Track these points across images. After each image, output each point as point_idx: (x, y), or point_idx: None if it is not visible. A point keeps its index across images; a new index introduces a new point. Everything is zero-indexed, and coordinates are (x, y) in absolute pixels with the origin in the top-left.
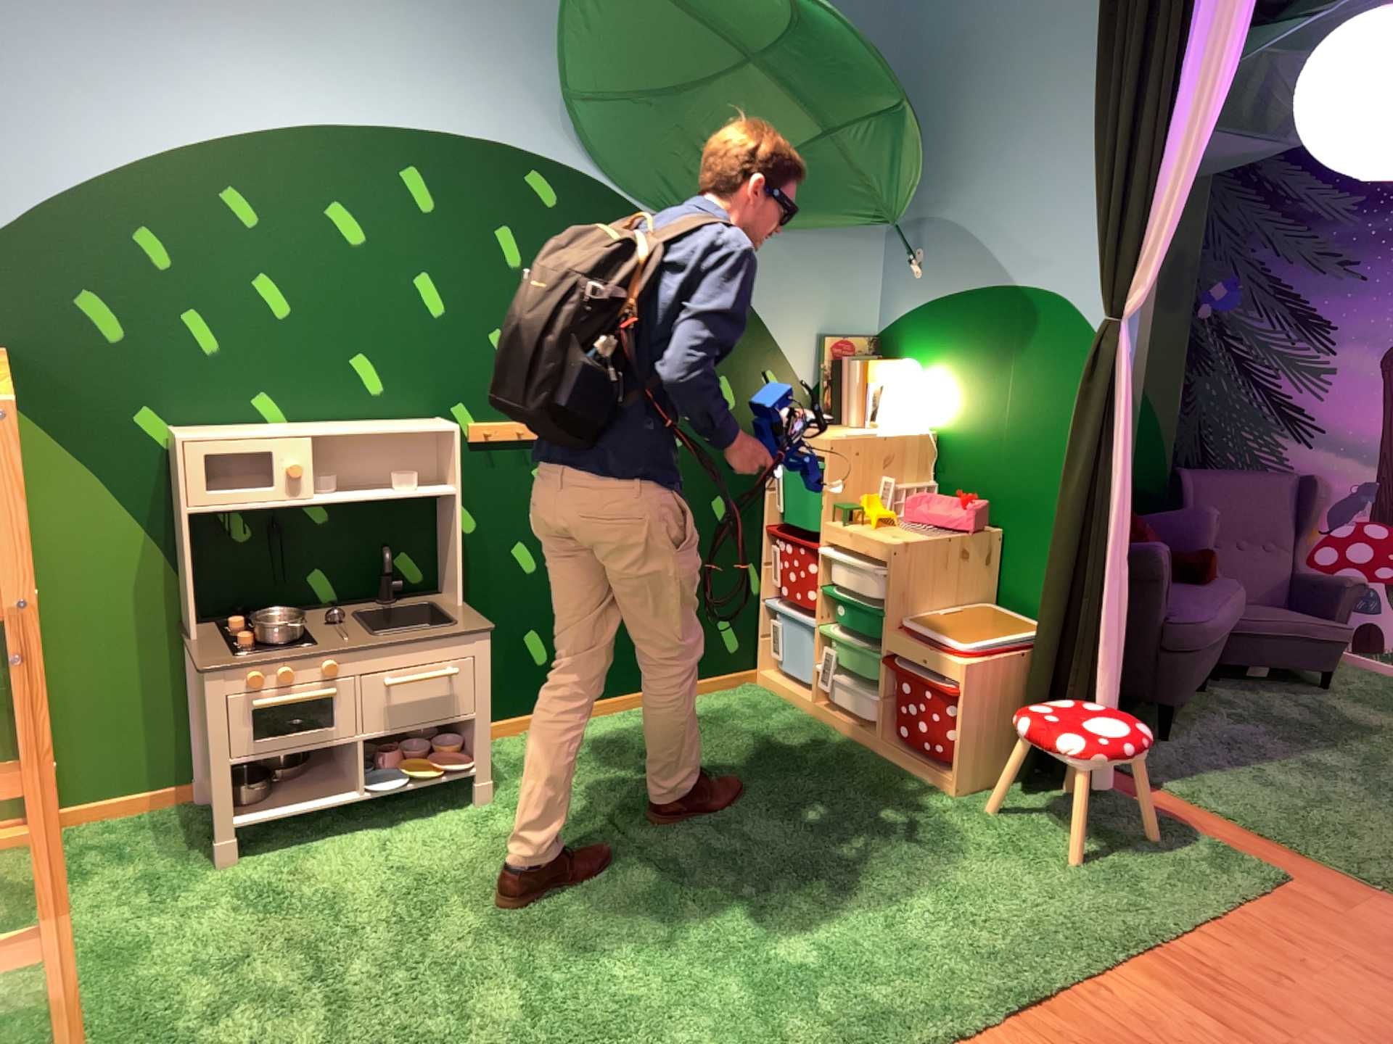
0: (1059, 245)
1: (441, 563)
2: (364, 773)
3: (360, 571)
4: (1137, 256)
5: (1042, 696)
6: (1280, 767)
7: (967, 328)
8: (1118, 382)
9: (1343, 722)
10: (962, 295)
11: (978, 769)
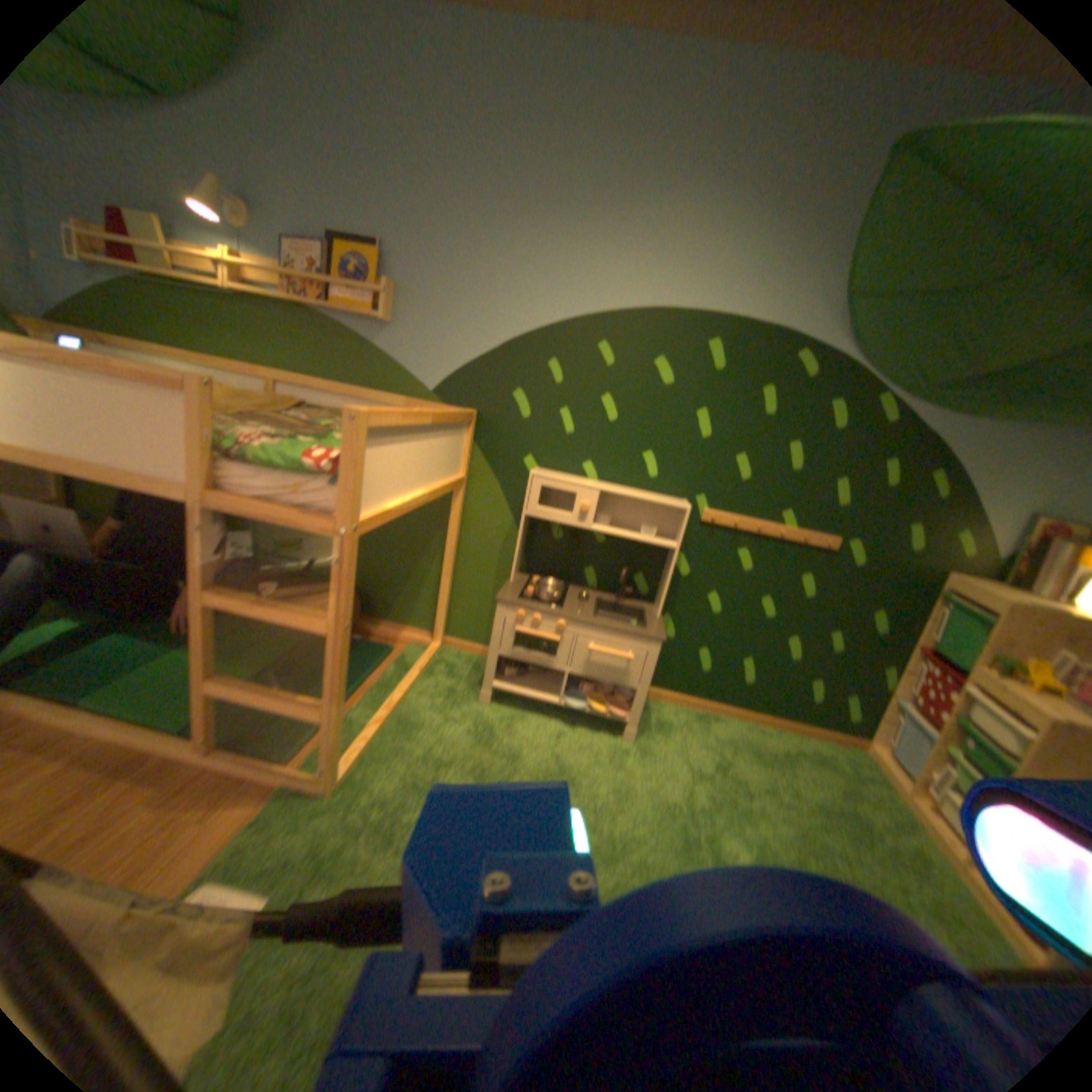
0: None
1: (655, 583)
2: (563, 687)
3: (607, 572)
4: None
5: None
6: None
7: None
8: None
9: None
10: None
11: None
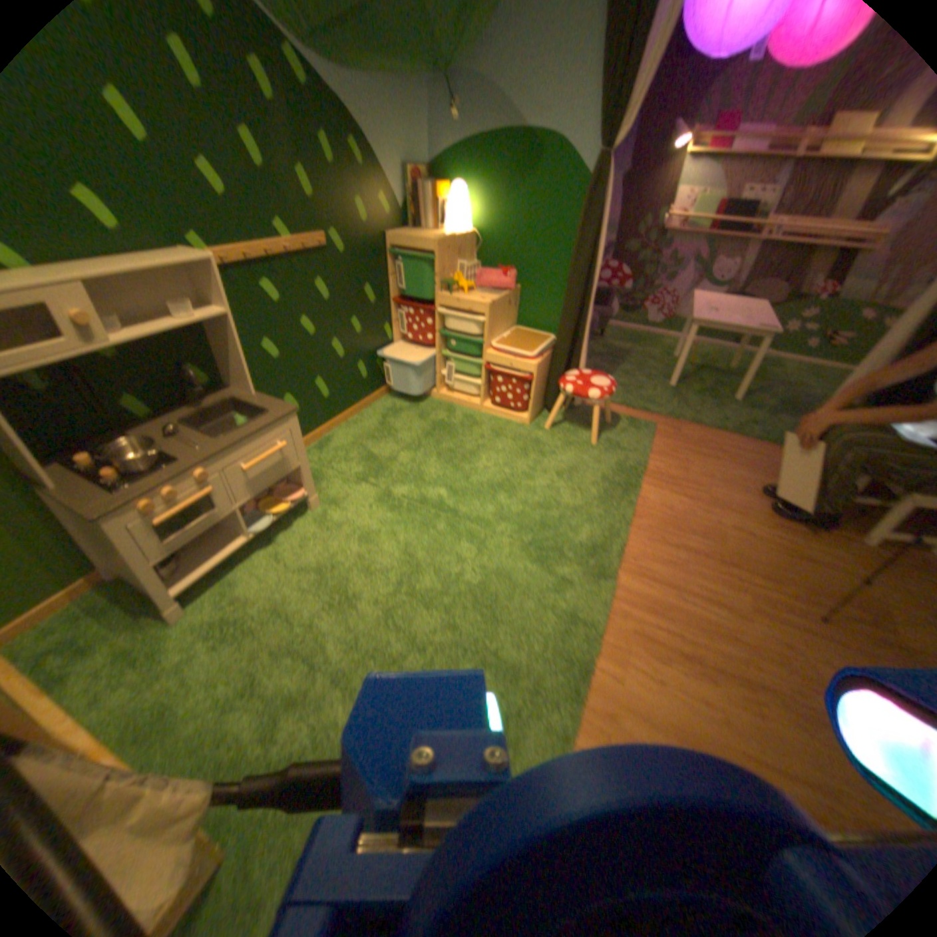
0: (565, 88)
1: (211, 363)
2: (230, 523)
3: (151, 385)
4: (629, 98)
5: (563, 371)
6: (619, 376)
7: (496, 153)
8: (608, 190)
9: (620, 350)
10: (492, 128)
11: (532, 409)
